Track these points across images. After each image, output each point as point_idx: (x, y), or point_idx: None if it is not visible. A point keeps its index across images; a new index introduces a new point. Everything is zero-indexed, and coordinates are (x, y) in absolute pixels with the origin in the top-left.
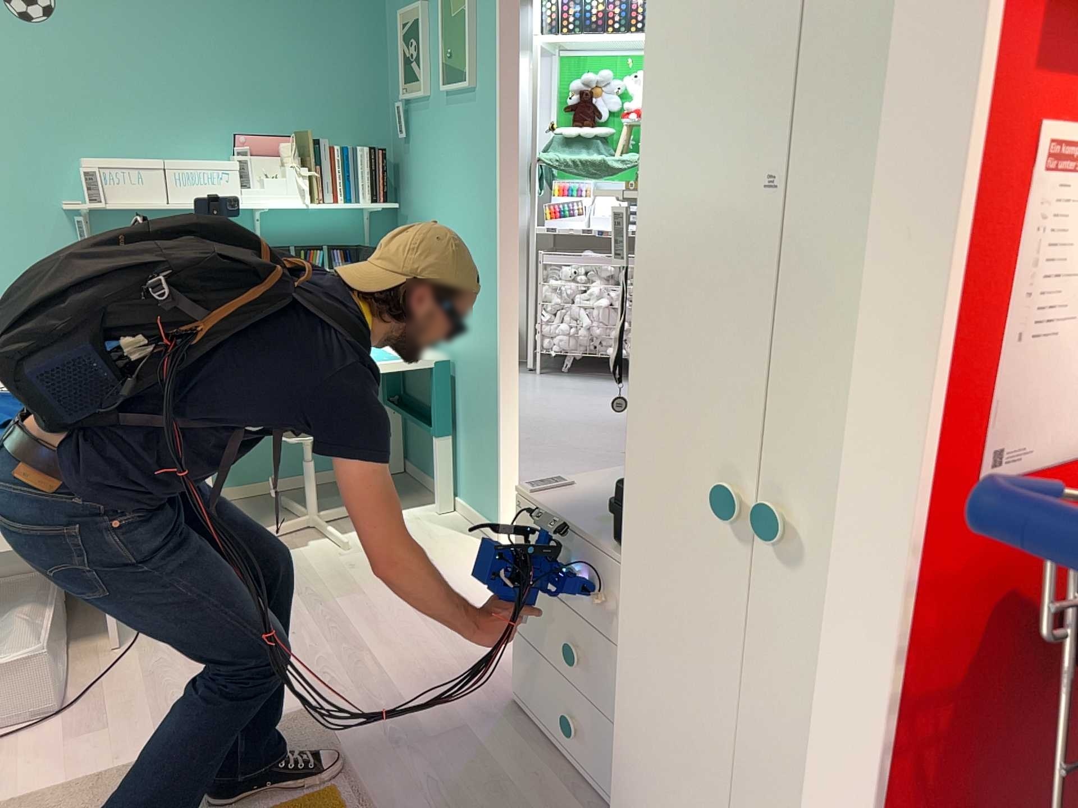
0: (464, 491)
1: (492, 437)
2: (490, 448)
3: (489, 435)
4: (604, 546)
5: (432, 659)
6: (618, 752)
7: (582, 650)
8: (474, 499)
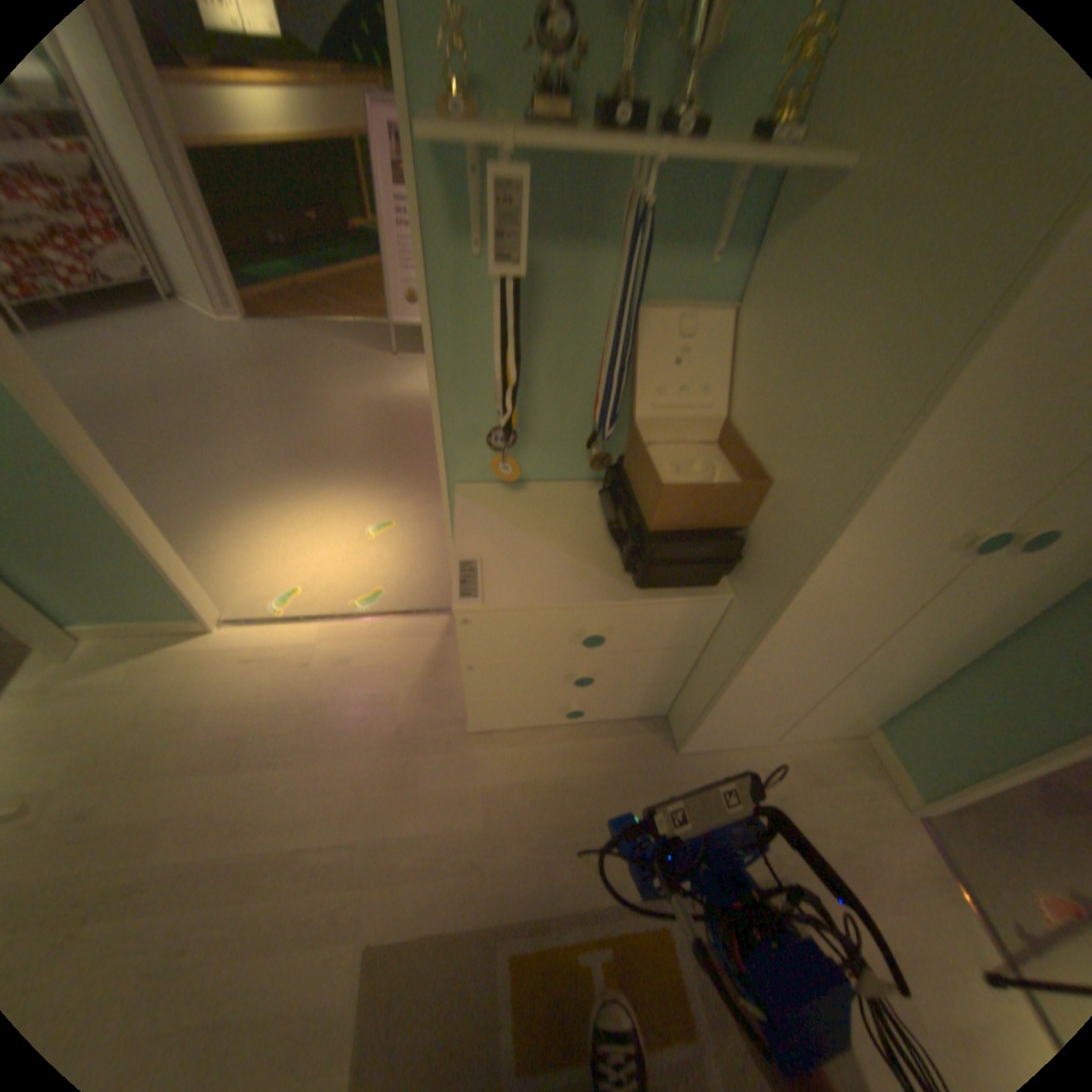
0: (81, 612)
1: (113, 541)
2: (114, 555)
3: (102, 542)
4: (635, 599)
5: (362, 778)
6: (718, 706)
7: (590, 668)
8: (111, 612)
